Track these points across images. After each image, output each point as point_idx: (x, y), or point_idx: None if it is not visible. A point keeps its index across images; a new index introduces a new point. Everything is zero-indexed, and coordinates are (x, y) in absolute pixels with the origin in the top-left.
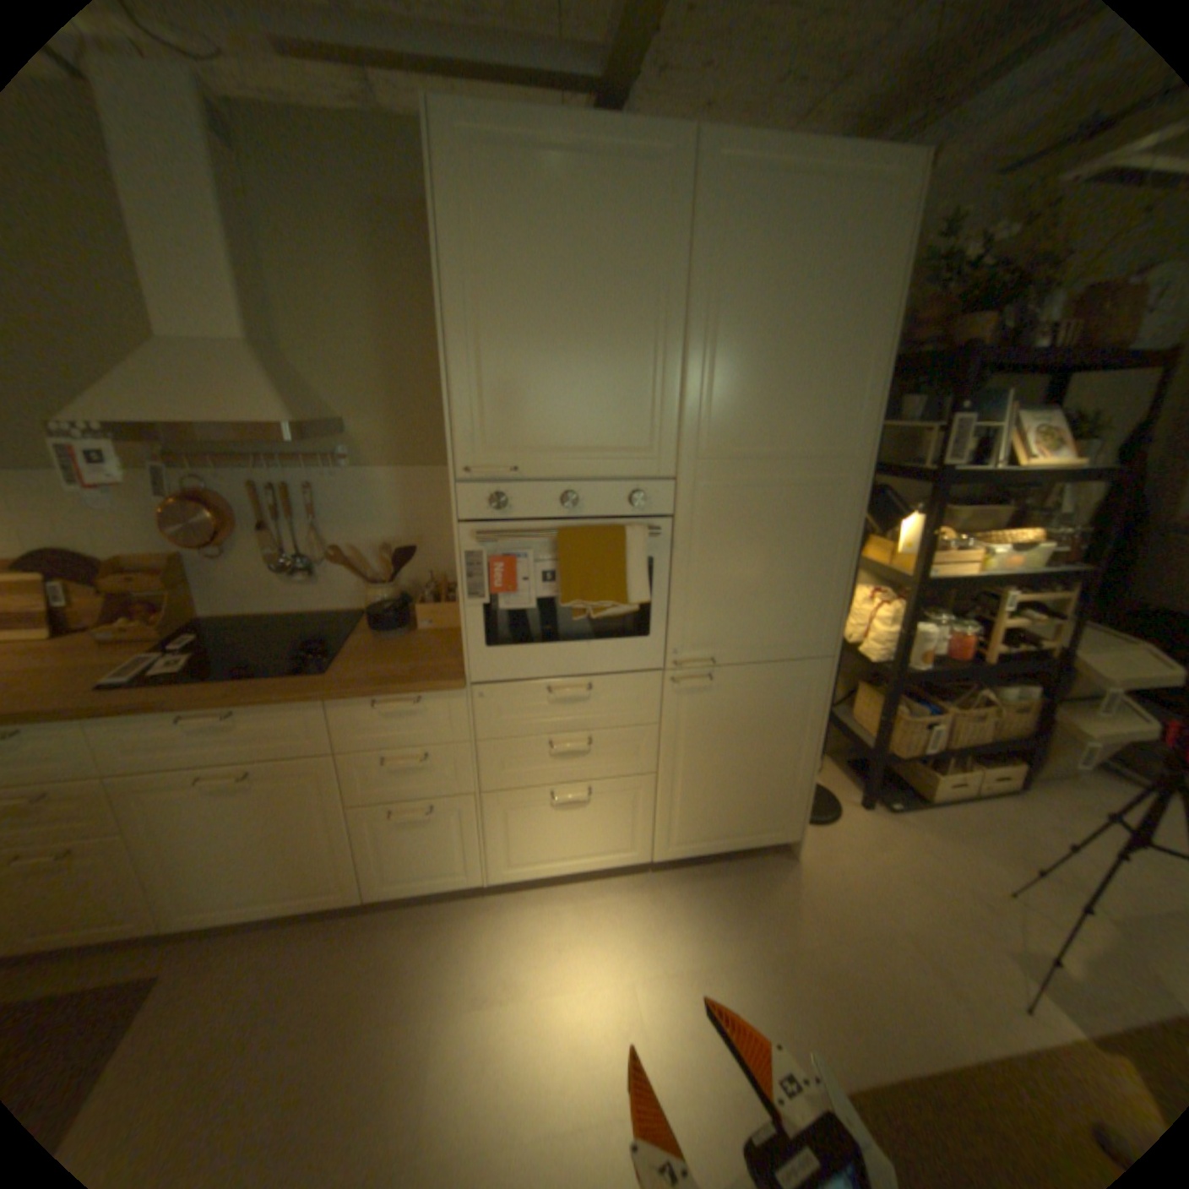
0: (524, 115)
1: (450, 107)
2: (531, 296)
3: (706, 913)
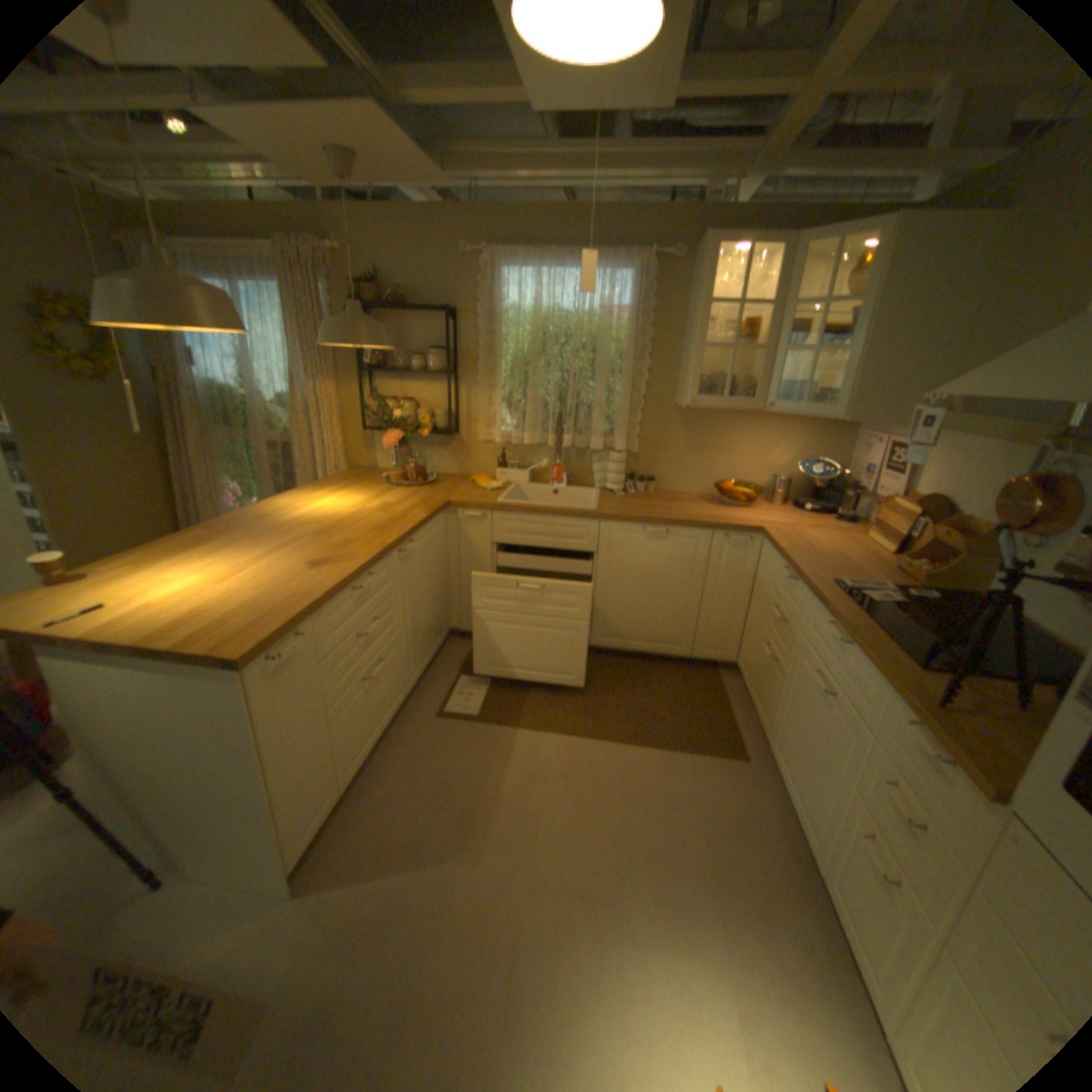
0: None
1: None
2: None
3: None
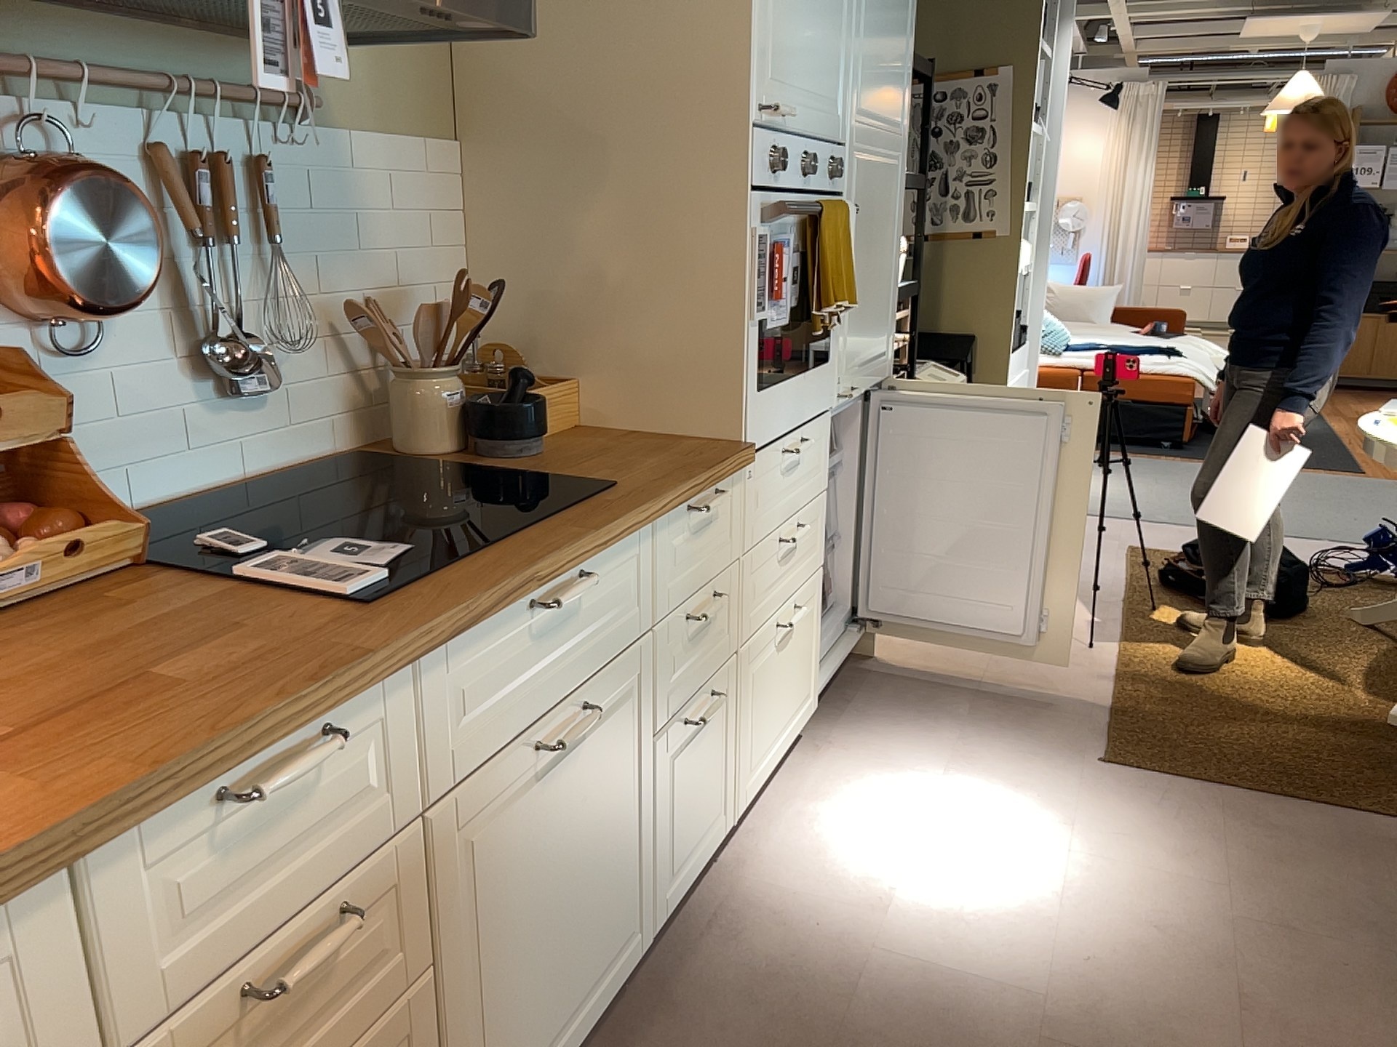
0: None
1: None
2: None
3: (886, 726)
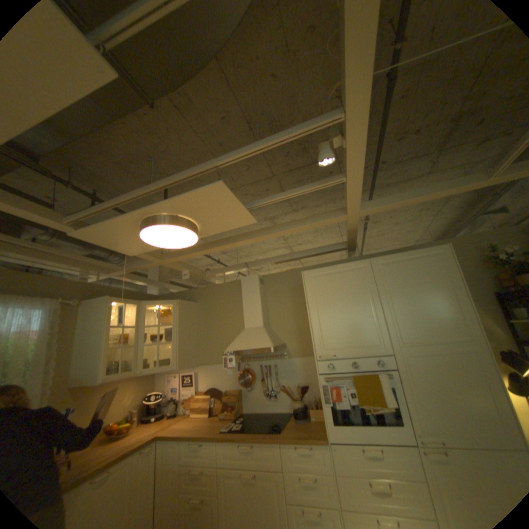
0: (323, 269)
1: (307, 273)
2: (331, 307)
3: None
